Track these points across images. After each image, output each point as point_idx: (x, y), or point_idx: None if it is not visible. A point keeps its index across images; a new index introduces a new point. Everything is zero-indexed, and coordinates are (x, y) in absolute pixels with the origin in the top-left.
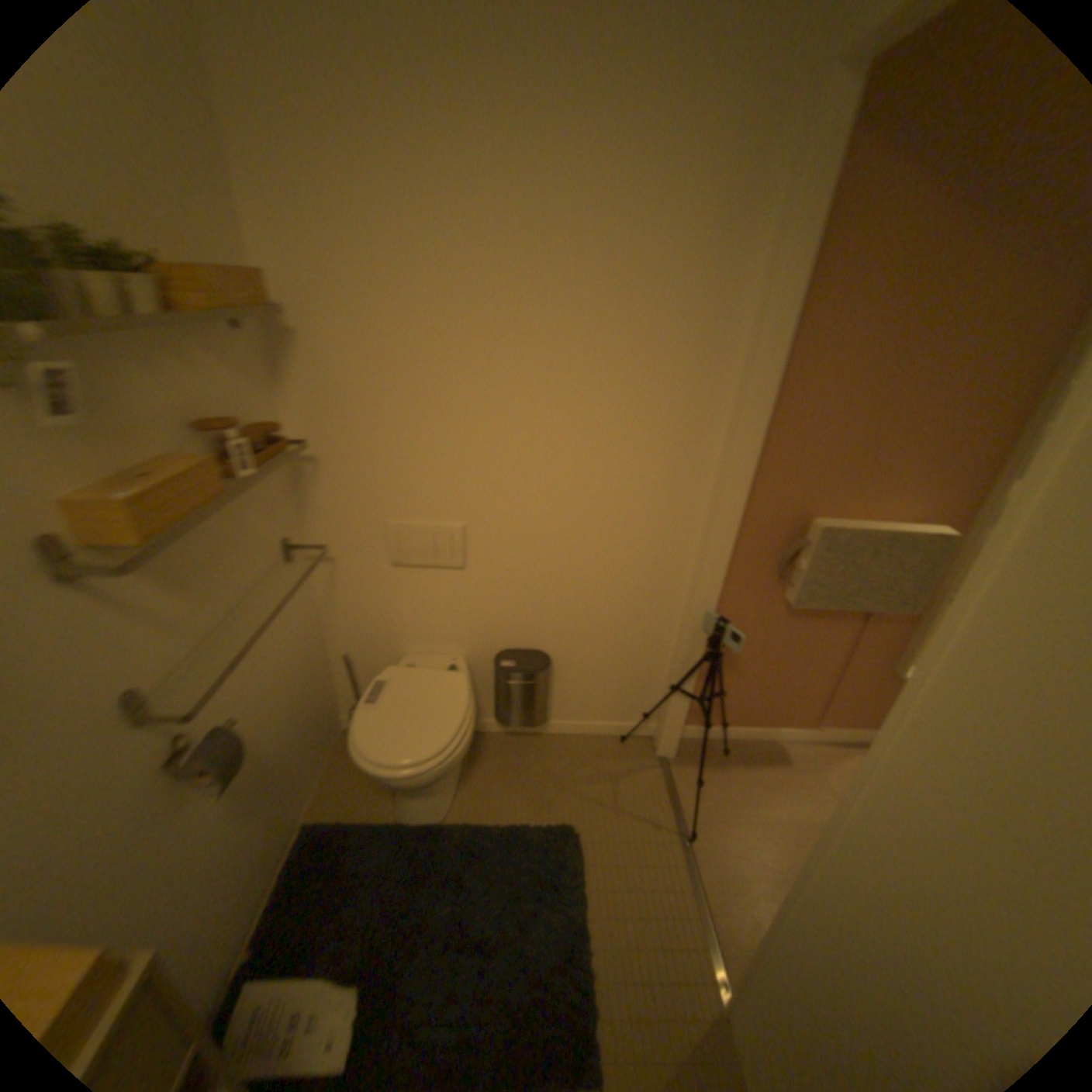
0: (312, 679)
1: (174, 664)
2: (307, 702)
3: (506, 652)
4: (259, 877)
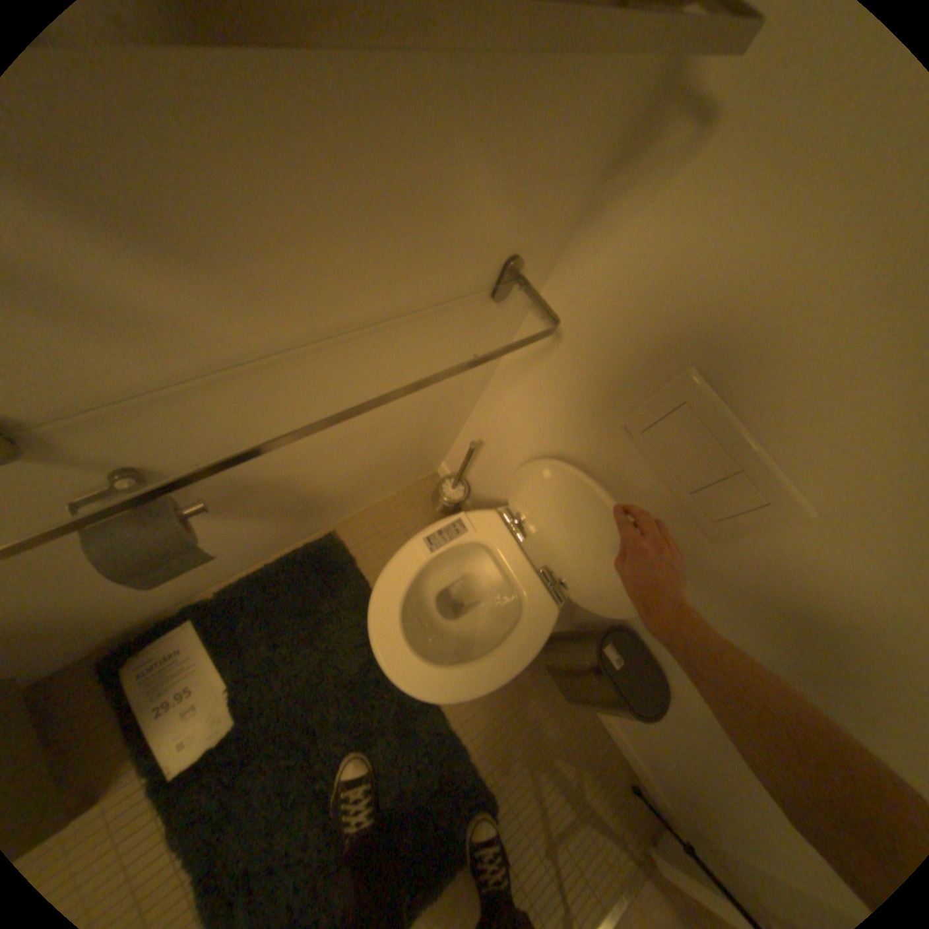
0: (428, 431)
1: (118, 380)
2: (406, 448)
3: (631, 634)
4: (259, 552)
